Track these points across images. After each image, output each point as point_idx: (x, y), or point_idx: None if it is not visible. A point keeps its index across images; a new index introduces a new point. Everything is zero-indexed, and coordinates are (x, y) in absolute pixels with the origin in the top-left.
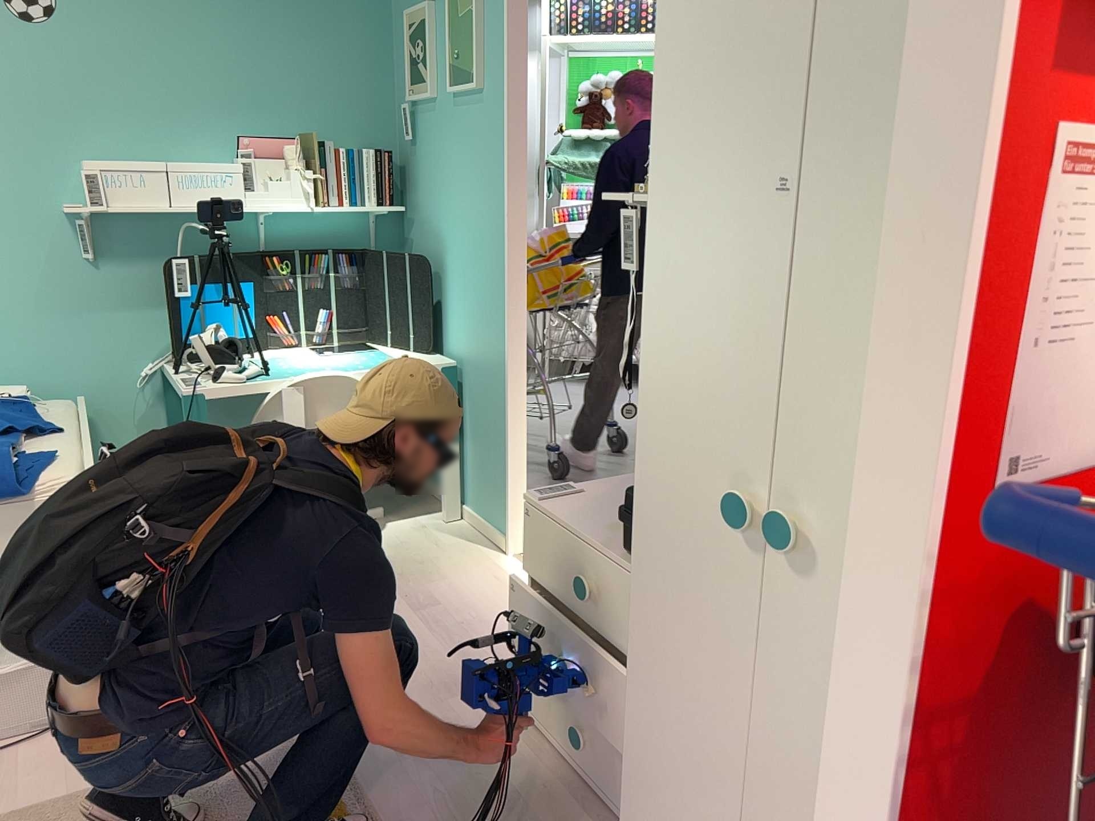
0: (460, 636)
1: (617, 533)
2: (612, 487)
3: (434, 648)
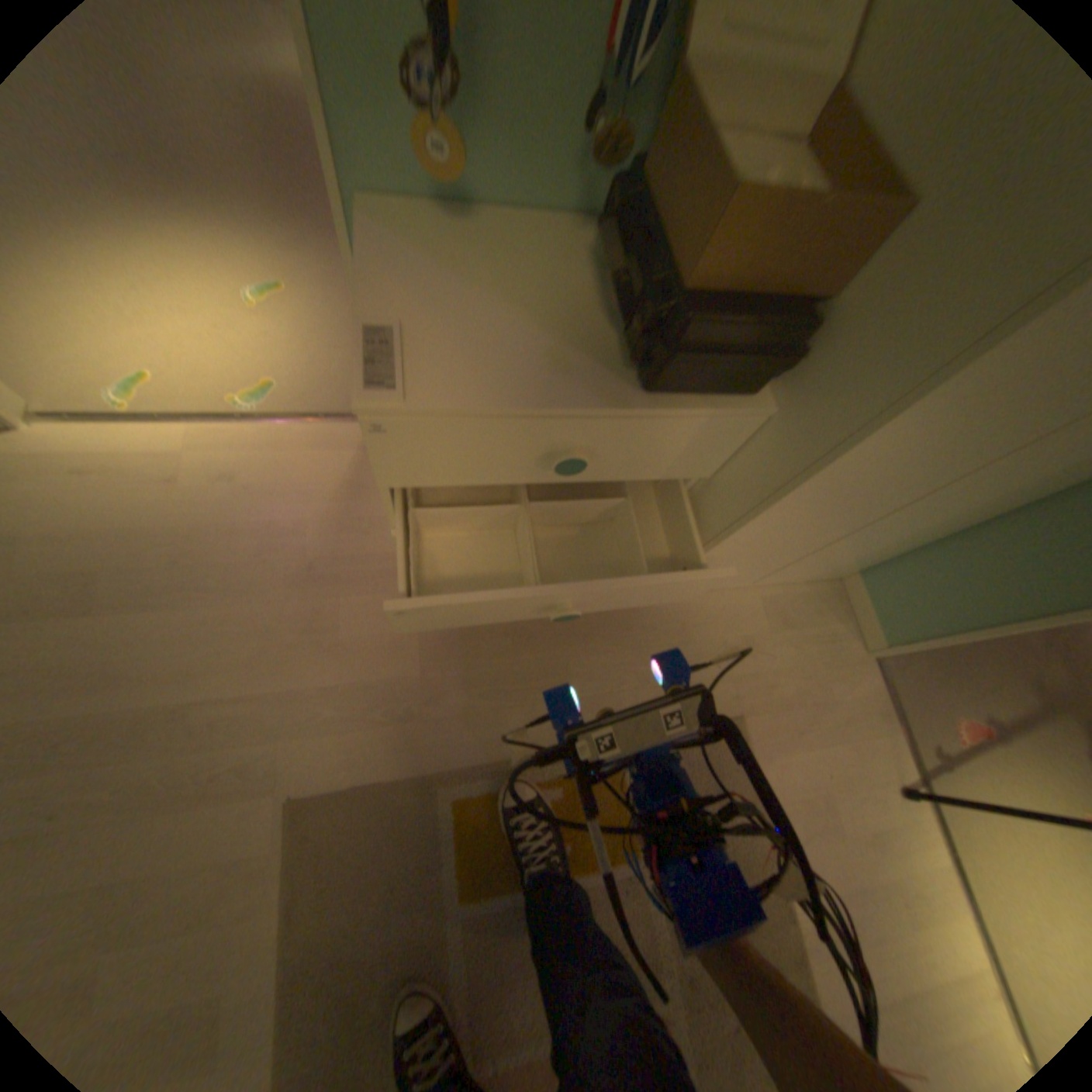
0: (203, 570)
1: (582, 367)
2: (401, 274)
3: (209, 614)
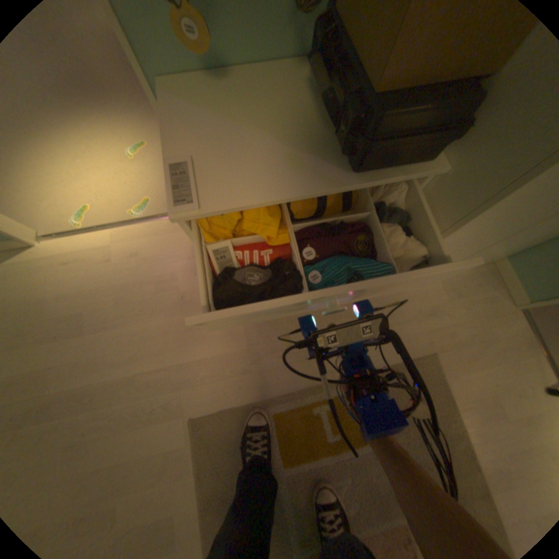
0: (131, 306)
1: (310, 164)
2: (189, 127)
3: (137, 328)
